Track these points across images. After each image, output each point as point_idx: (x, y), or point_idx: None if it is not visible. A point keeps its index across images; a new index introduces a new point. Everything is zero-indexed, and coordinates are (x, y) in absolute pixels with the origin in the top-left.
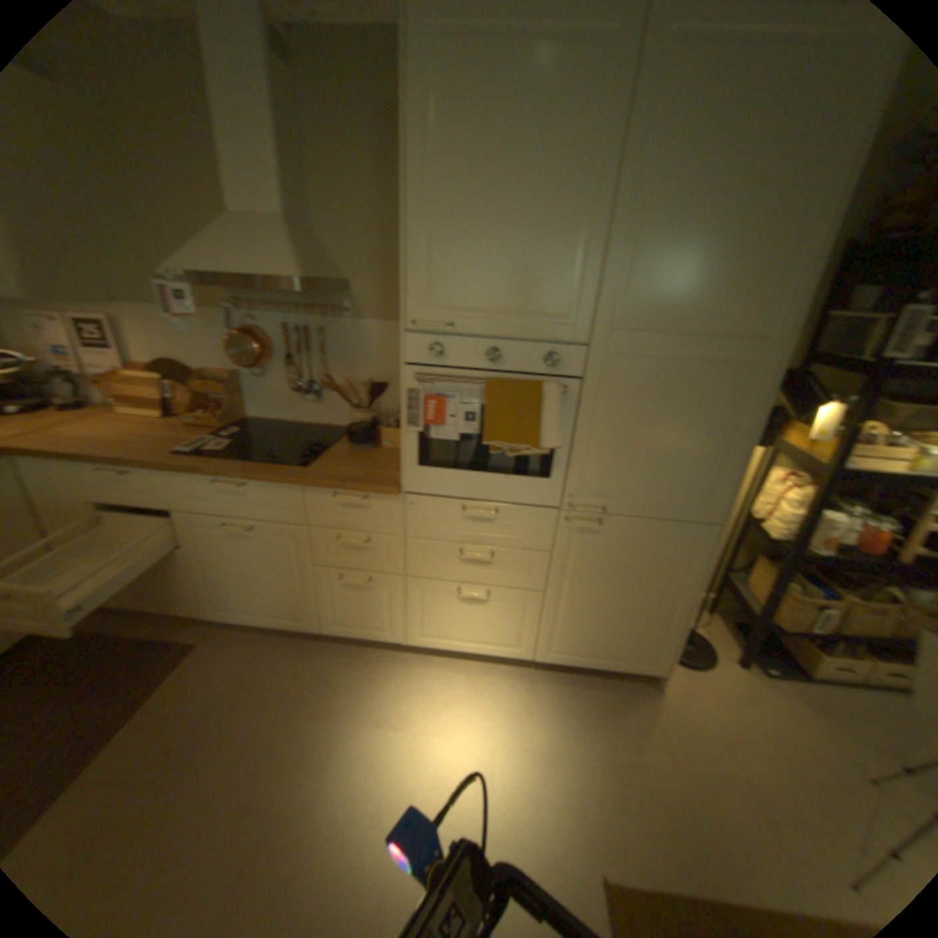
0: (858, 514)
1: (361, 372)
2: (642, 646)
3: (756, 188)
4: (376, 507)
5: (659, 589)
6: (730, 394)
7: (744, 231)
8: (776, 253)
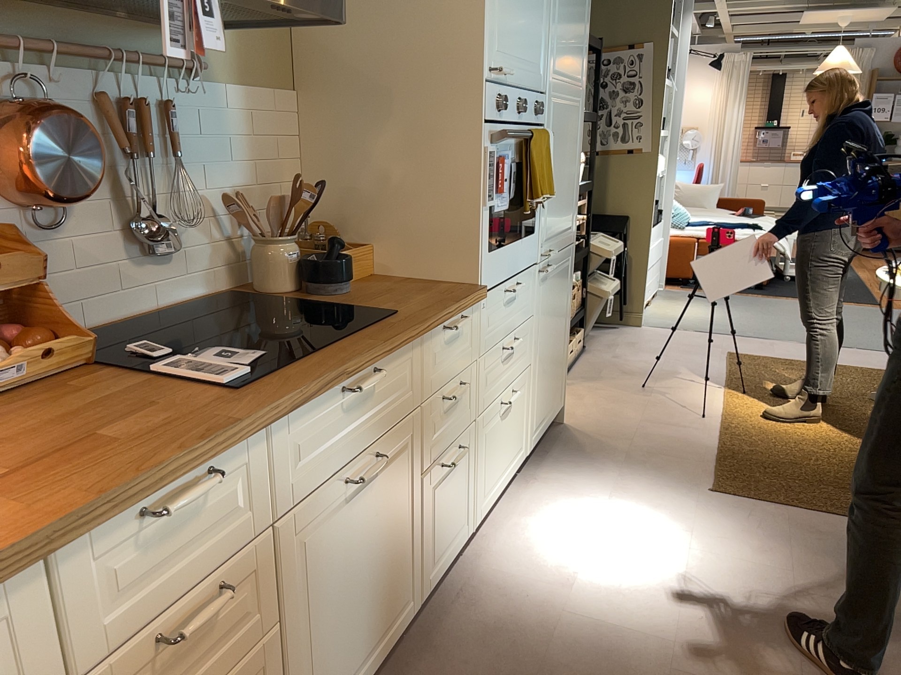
0: None
1: (232, 183)
2: (558, 381)
3: None
4: (467, 327)
5: (562, 317)
6: (575, 133)
7: (577, 13)
8: (581, 30)
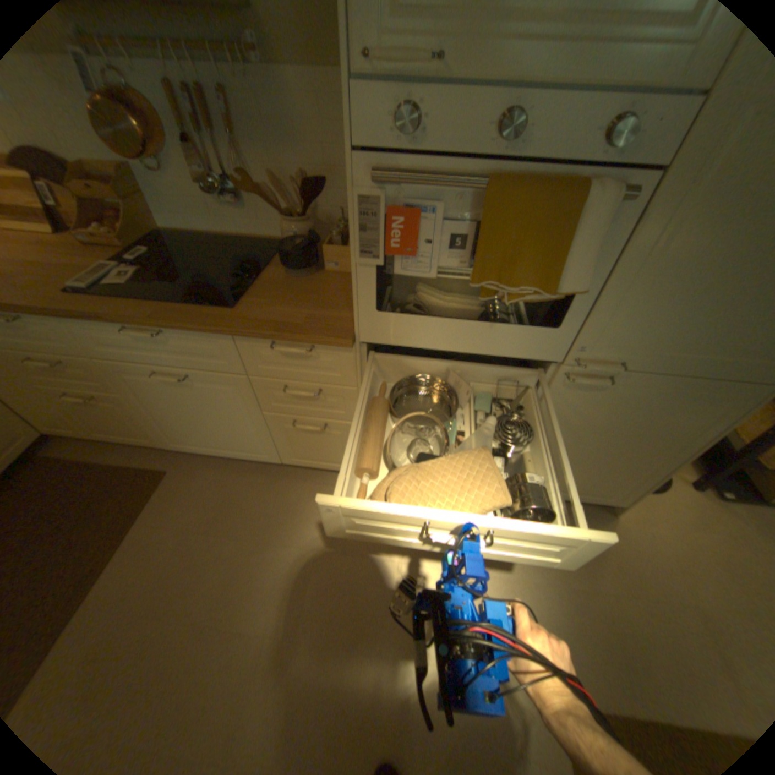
0: None
1: (290, 160)
2: (613, 486)
3: None
4: (327, 358)
5: (657, 444)
6: None
7: None
8: None
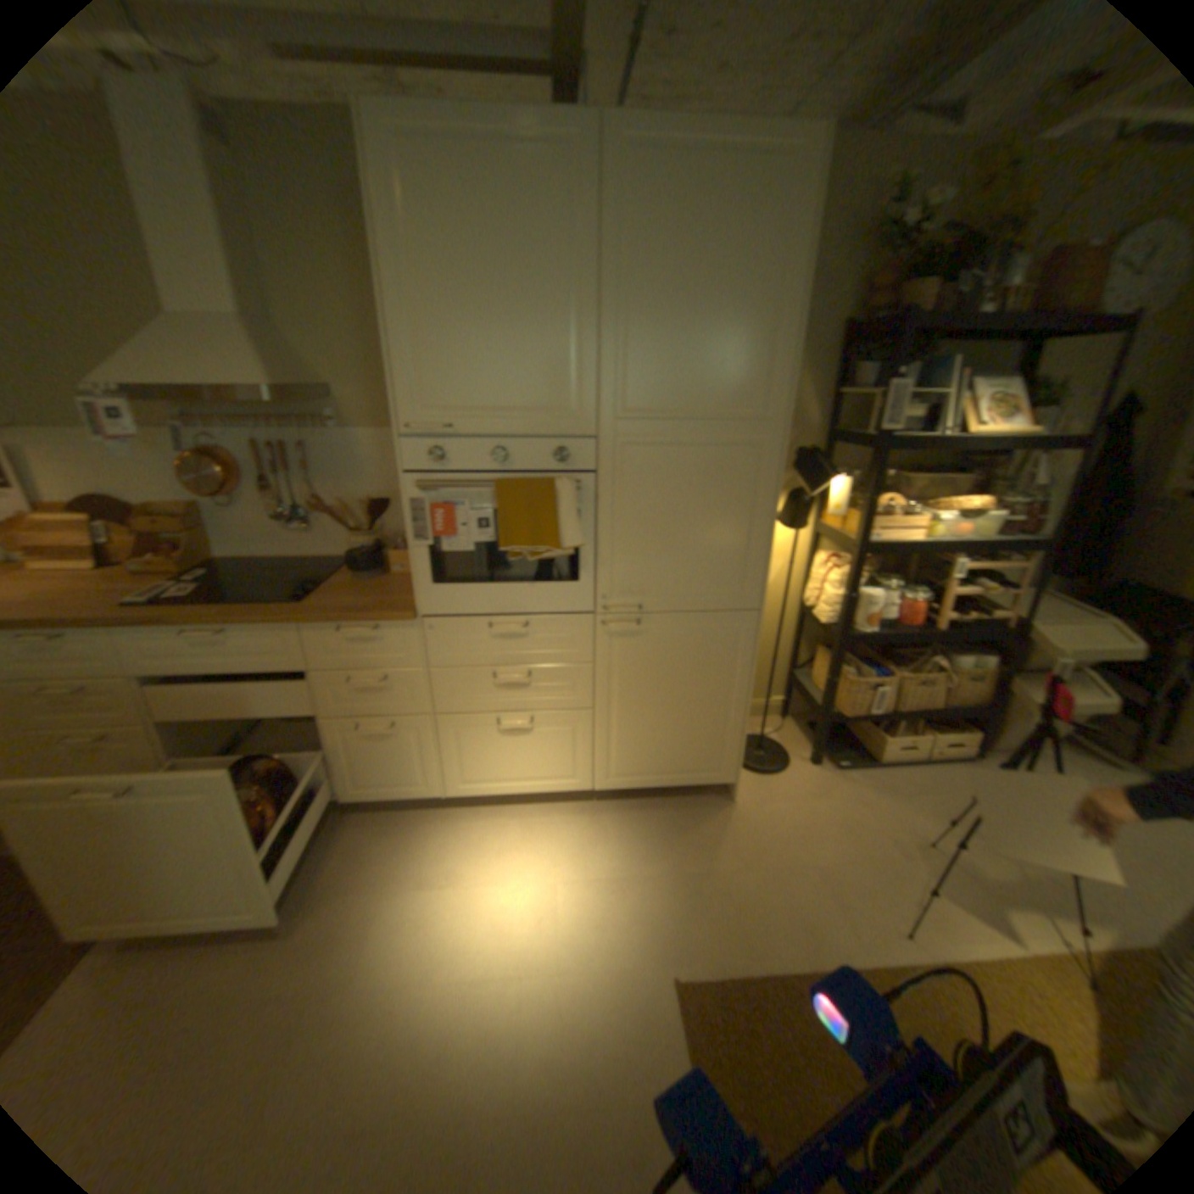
0: (896, 588)
1: (362, 490)
2: (706, 753)
3: (731, 279)
4: (394, 637)
5: (712, 687)
6: (743, 476)
7: (727, 319)
8: (759, 339)
